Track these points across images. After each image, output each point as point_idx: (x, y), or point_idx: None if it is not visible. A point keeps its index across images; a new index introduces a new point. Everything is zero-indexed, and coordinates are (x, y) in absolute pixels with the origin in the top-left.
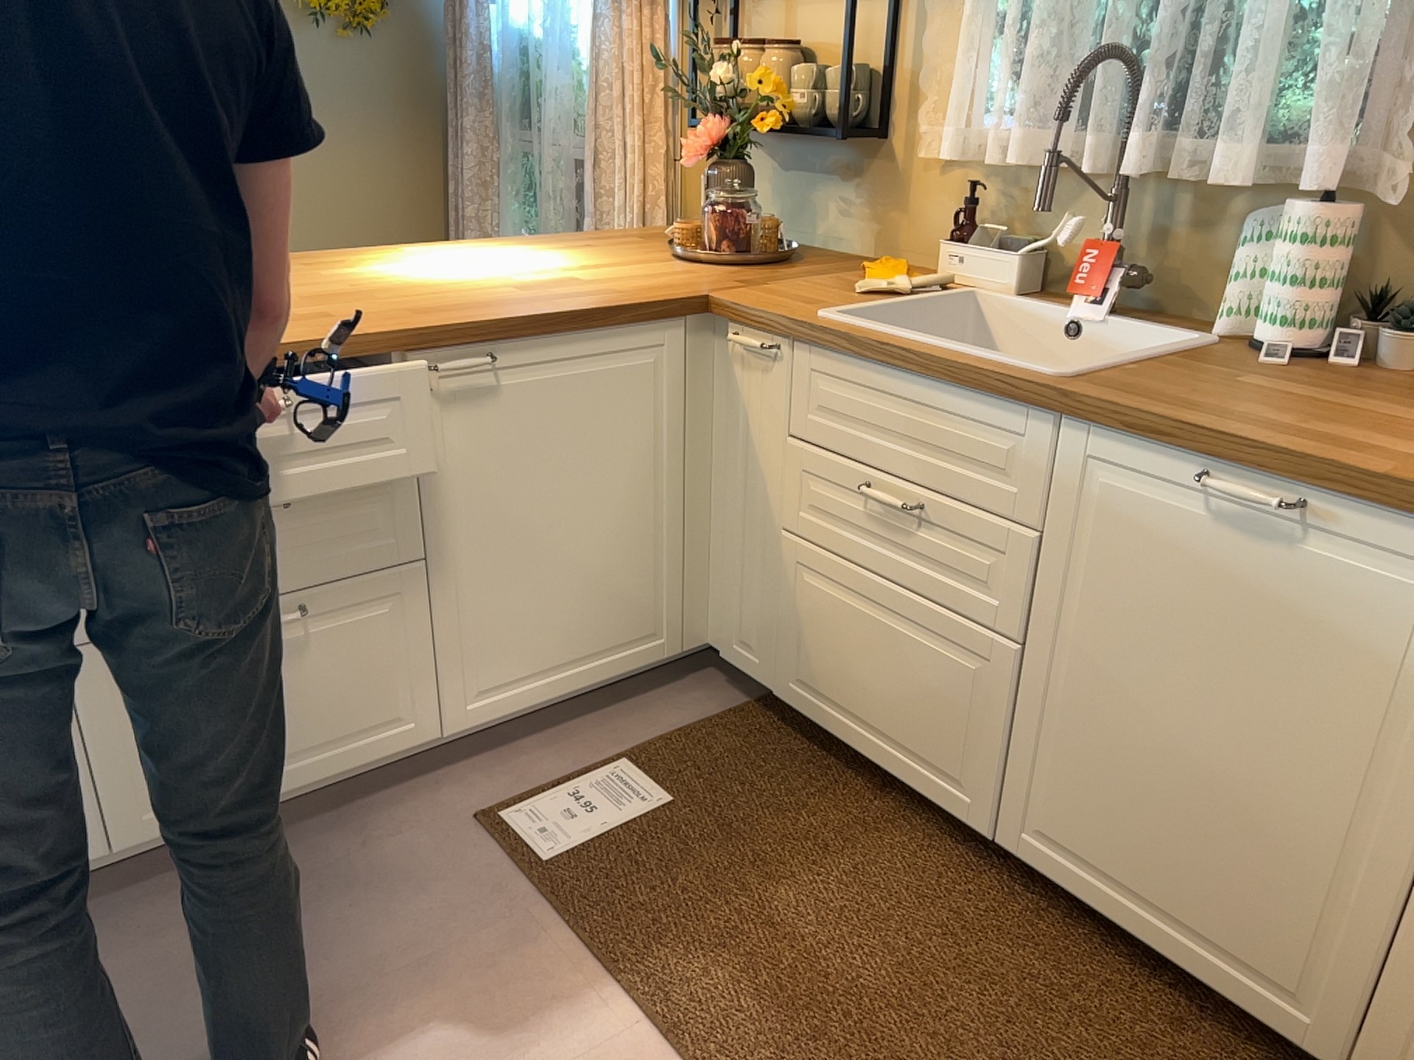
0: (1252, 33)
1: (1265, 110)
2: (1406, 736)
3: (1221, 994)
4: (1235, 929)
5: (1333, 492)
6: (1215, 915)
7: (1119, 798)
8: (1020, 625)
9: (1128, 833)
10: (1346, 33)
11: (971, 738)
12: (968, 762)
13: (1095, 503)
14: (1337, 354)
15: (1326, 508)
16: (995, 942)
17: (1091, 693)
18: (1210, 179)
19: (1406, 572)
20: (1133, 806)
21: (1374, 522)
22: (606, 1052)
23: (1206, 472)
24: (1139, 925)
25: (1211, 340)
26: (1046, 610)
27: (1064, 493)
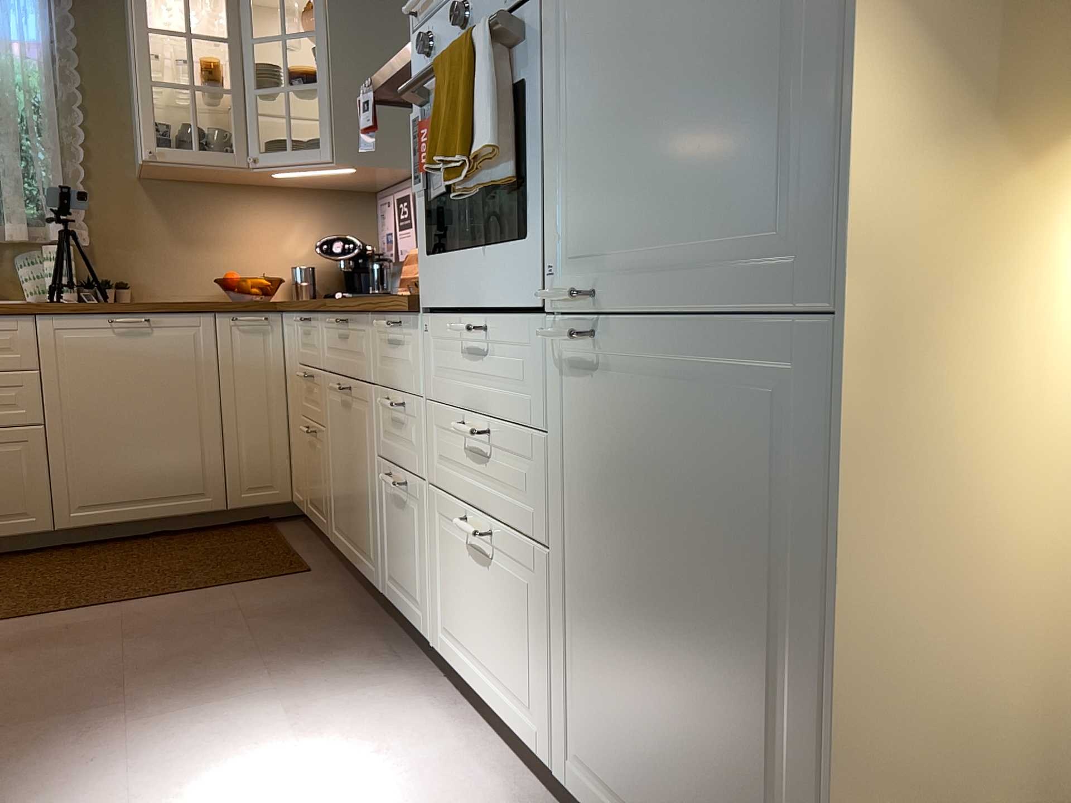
0: (7, 181)
1: (25, 210)
2: (203, 381)
3: (180, 515)
4: (176, 484)
5: (157, 312)
6: (167, 485)
7: (114, 465)
8: (41, 415)
9: (123, 477)
10: (47, 184)
11: (27, 486)
12: (28, 500)
13: (64, 347)
14: (89, 300)
15: (156, 318)
16: (88, 558)
17: (87, 427)
18: (1, 240)
19: (186, 330)
20: (122, 464)
21: (172, 318)
22: (0, 633)
23: (111, 319)
24: (140, 513)
25: (34, 304)
26: (53, 402)
27: (48, 348)
